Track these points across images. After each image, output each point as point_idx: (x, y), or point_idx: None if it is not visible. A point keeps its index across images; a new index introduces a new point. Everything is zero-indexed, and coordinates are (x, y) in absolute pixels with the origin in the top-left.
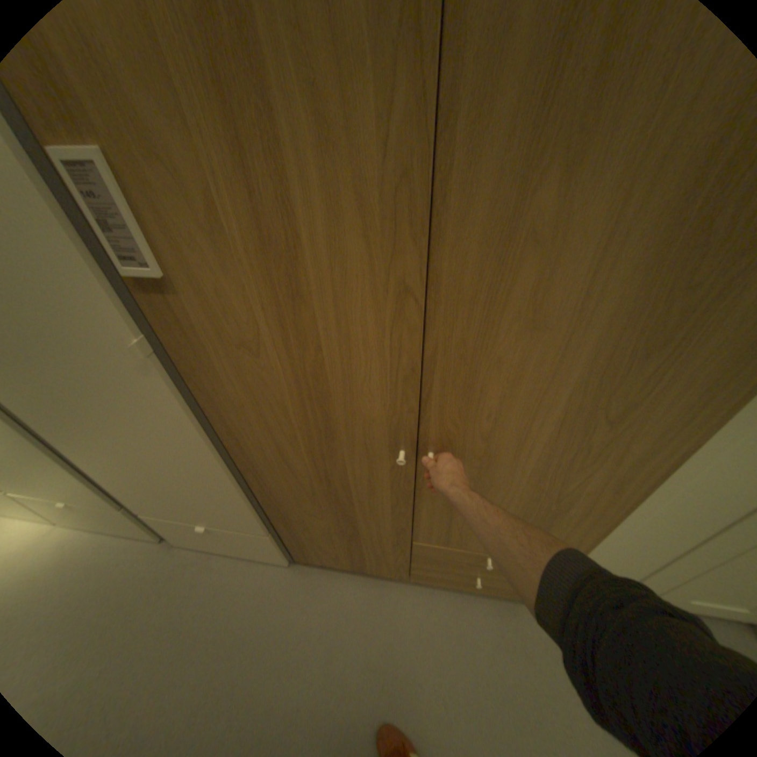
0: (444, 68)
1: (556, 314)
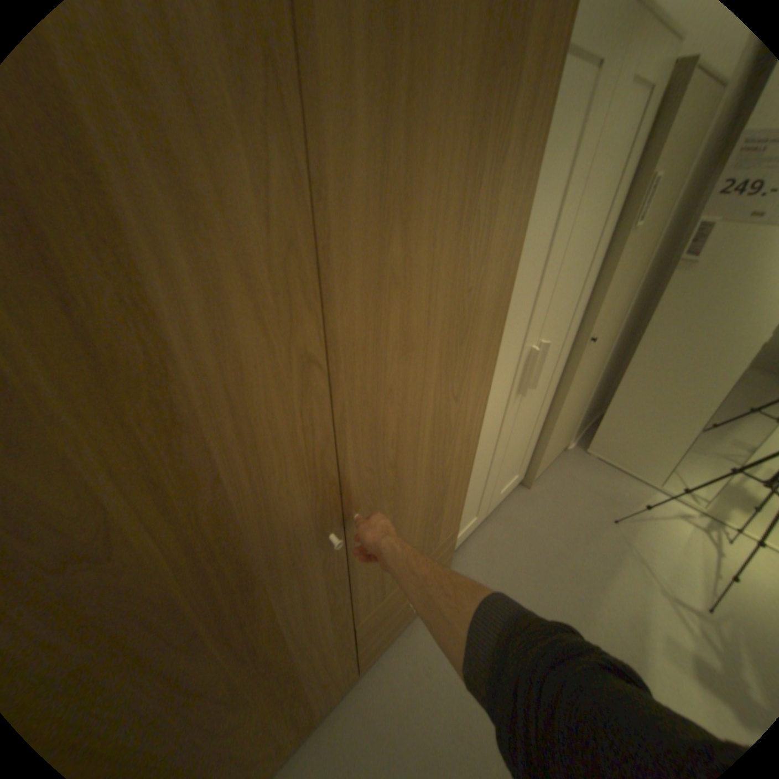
0: (310, 147)
1: (415, 334)
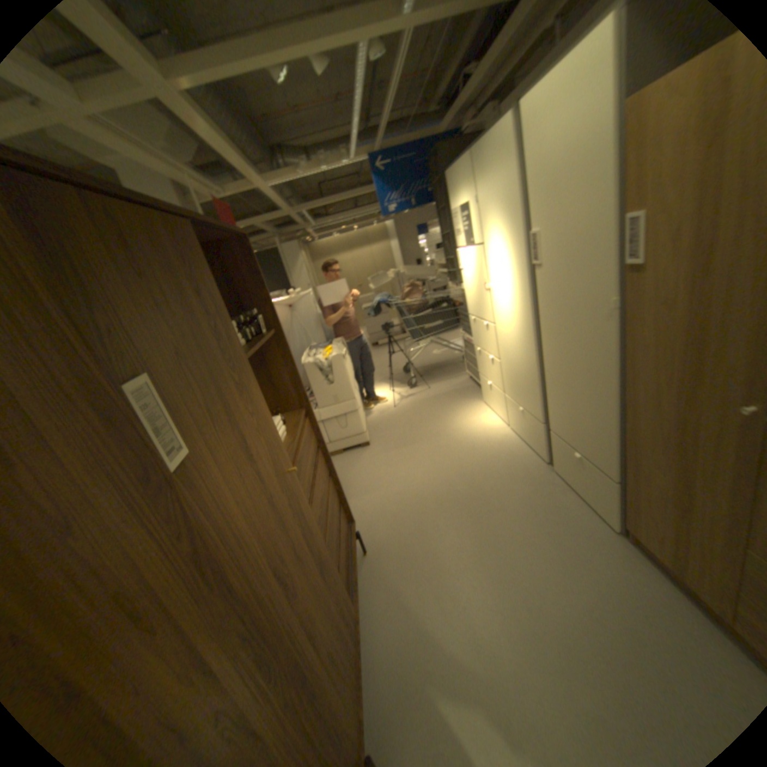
0: None
1: None
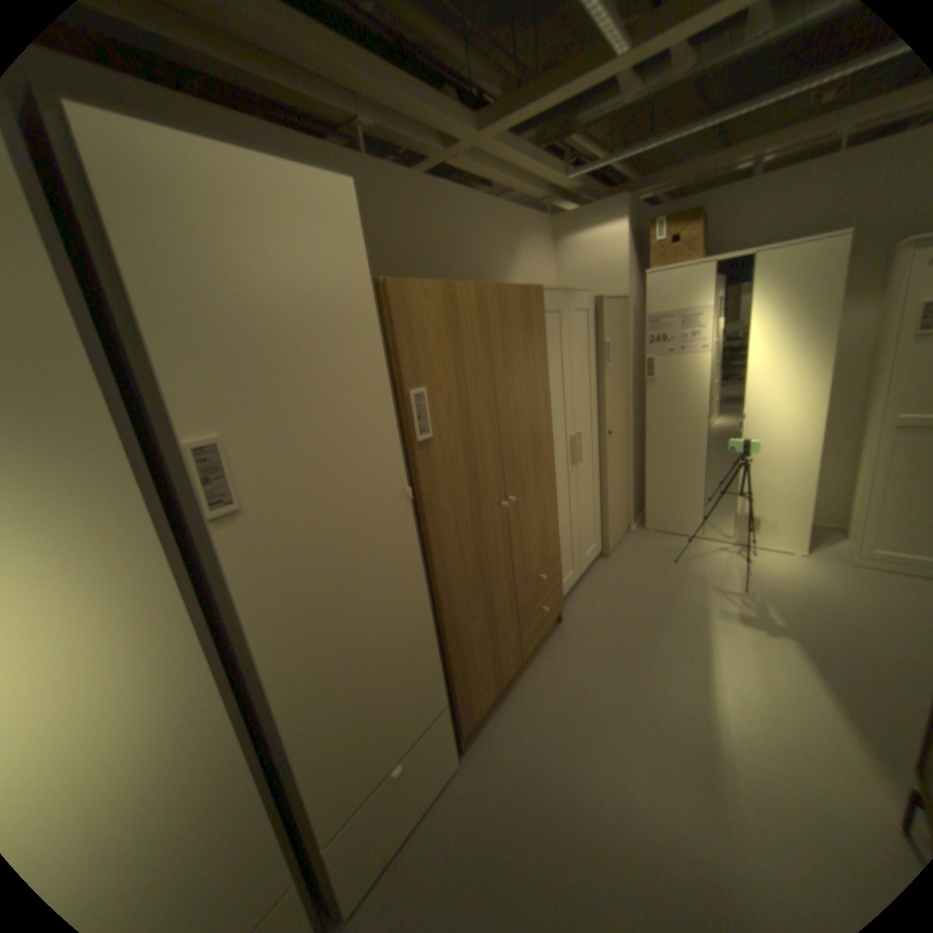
0: (491, 359)
1: (519, 412)
